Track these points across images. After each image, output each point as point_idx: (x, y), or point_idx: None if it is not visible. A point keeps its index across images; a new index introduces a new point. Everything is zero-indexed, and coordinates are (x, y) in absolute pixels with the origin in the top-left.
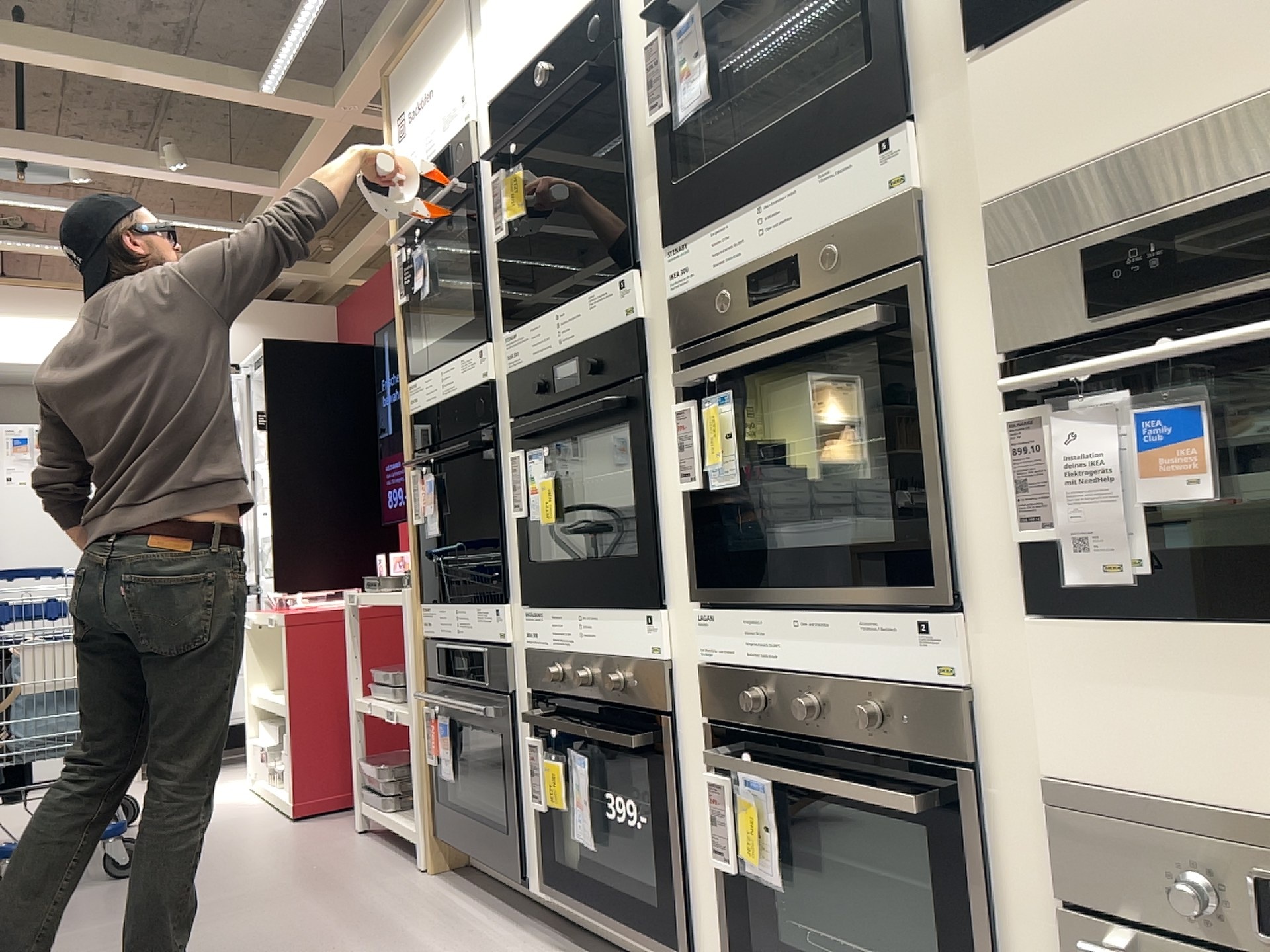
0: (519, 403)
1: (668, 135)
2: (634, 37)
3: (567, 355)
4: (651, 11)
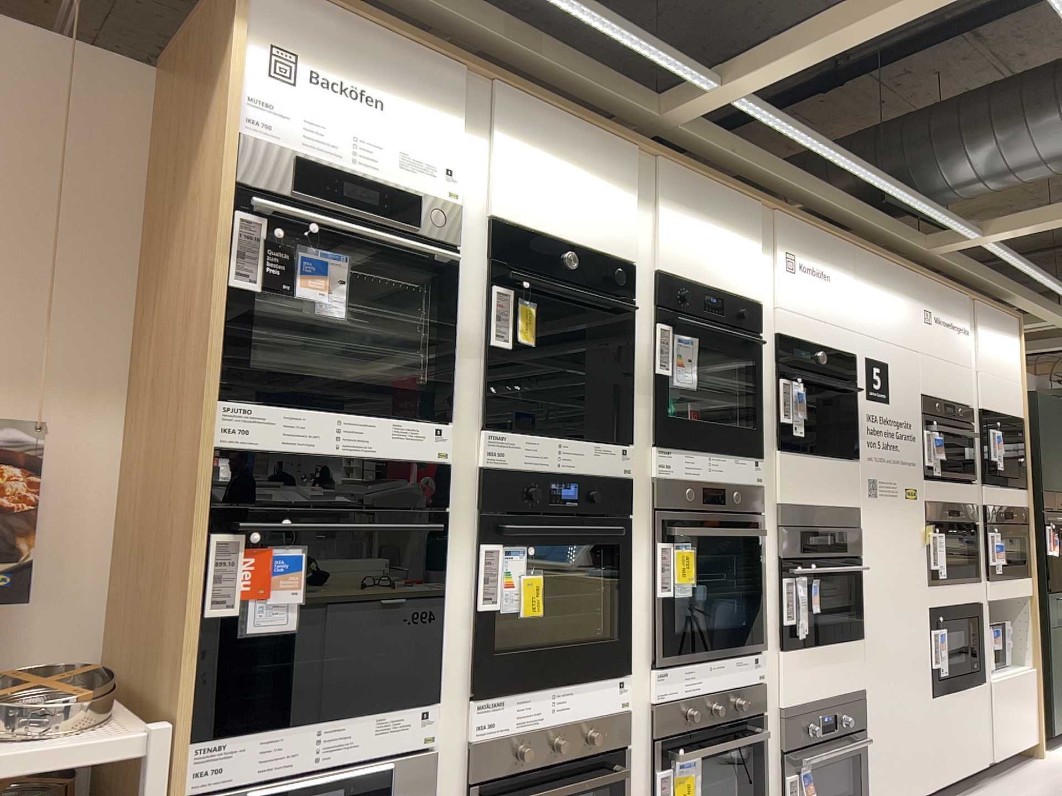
0: (502, 497)
1: (659, 385)
2: (638, 310)
3: (567, 478)
4: (662, 314)
